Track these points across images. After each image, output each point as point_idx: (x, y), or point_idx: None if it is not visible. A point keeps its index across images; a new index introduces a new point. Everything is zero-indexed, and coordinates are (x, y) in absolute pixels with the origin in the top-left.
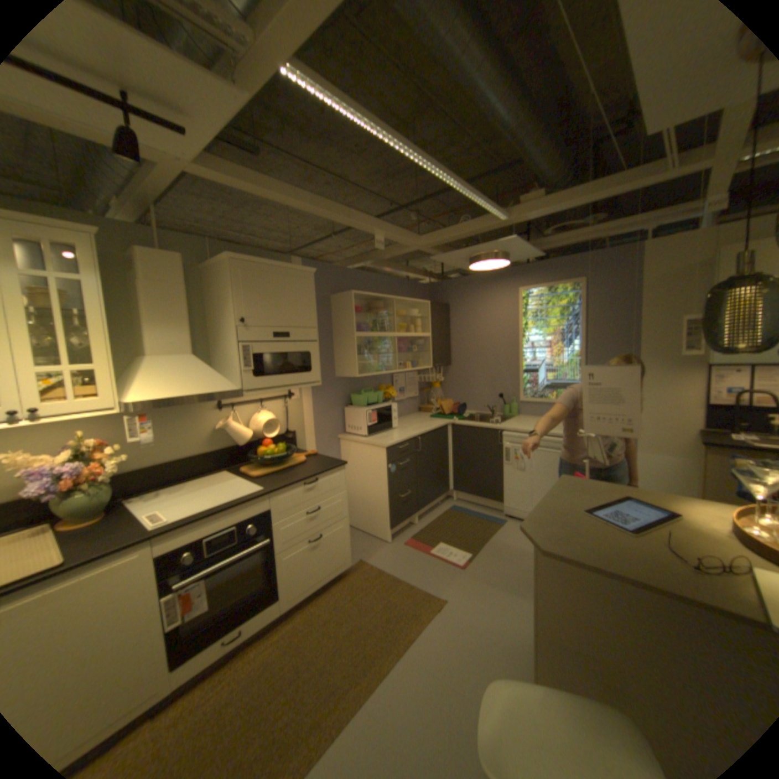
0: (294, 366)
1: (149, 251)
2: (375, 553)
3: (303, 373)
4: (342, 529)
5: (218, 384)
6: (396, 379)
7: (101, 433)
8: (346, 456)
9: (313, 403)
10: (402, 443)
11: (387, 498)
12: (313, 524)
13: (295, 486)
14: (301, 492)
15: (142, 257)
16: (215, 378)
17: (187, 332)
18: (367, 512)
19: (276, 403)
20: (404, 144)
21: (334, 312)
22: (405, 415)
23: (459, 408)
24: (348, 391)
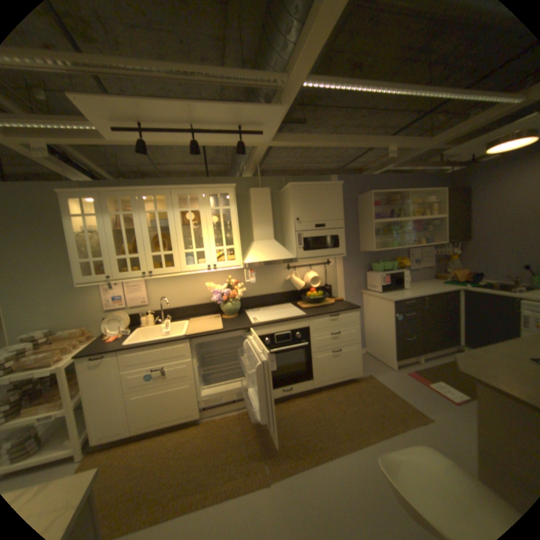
0: (328, 244)
1: (255, 189)
2: (382, 374)
3: (333, 248)
4: (355, 350)
5: (284, 255)
6: (412, 253)
7: (237, 278)
8: (366, 305)
9: (343, 268)
10: (409, 300)
11: (394, 338)
12: (335, 341)
13: (324, 316)
14: (327, 320)
15: (252, 193)
16: (283, 252)
17: (271, 228)
18: (380, 346)
19: (319, 267)
20: (390, 88)
21: (359, 207)
22: (421, 281)
23: (479, 278)
24: (369, 261)
